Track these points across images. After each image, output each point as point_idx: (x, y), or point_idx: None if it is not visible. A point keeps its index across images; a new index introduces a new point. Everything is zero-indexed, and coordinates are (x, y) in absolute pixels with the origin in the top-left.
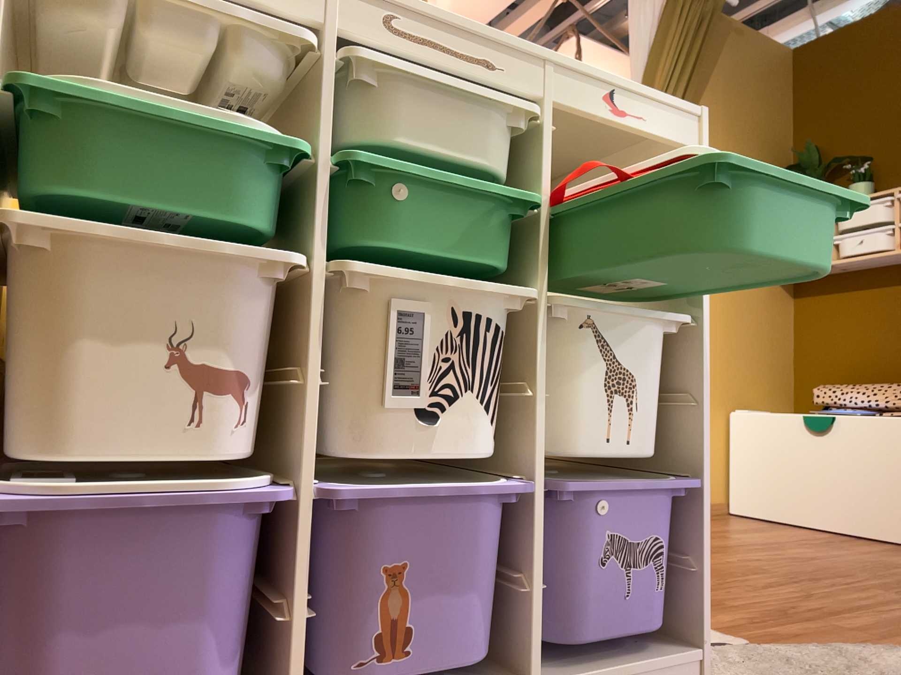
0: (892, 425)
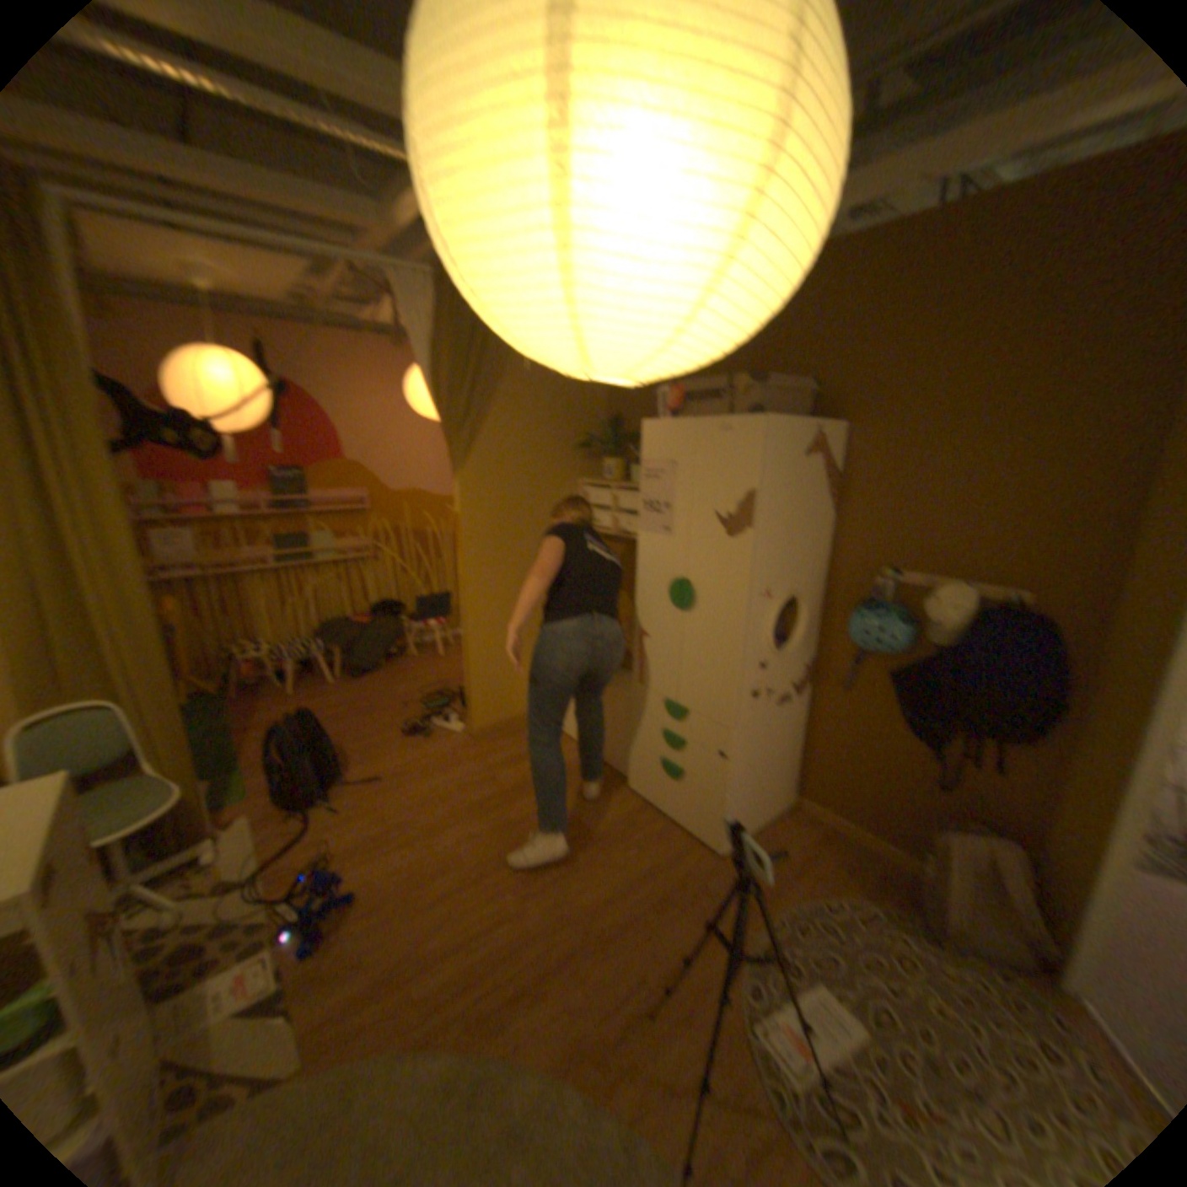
0: (620, 700)
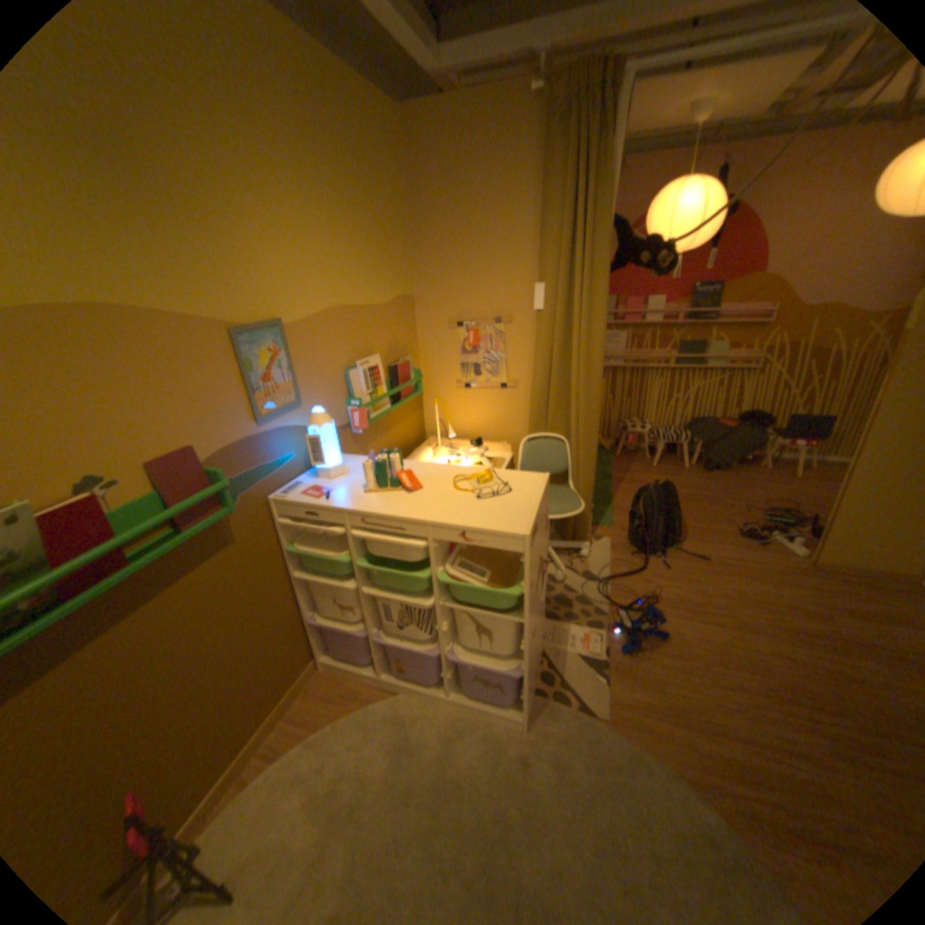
0: None
